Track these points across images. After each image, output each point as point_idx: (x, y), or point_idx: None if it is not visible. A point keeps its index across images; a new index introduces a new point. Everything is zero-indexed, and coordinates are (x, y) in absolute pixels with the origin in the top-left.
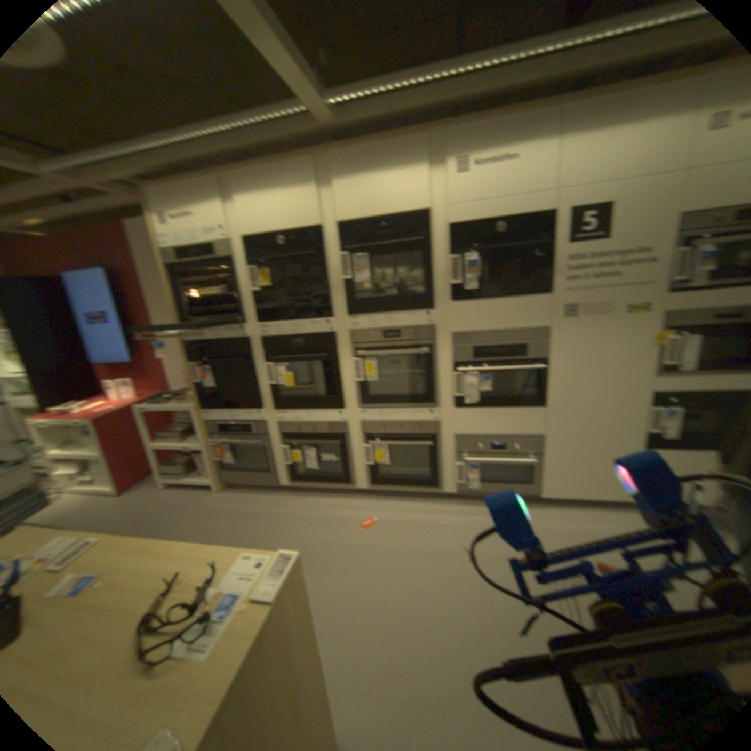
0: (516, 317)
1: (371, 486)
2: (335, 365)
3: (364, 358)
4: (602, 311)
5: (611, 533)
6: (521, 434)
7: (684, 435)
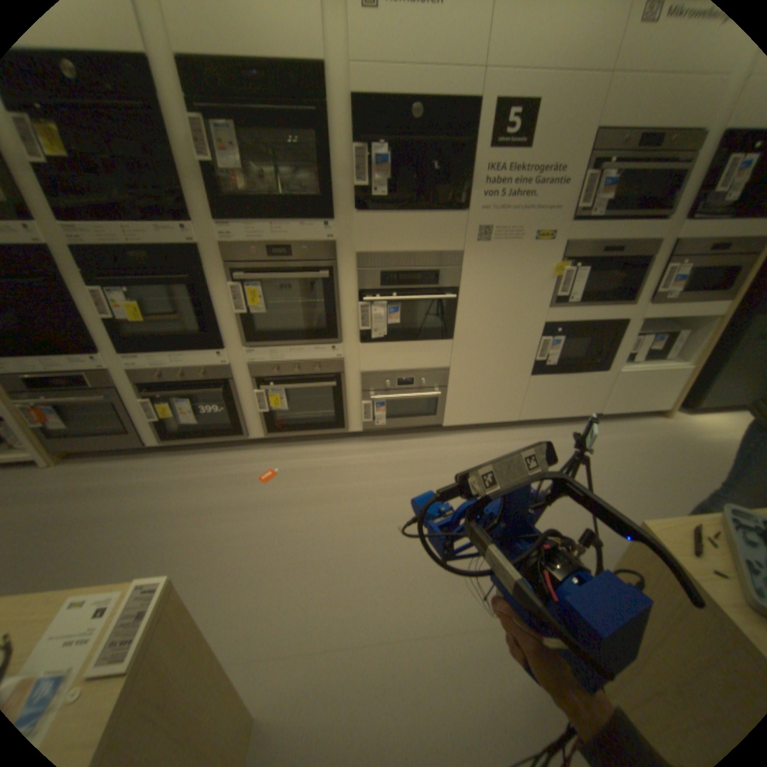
0: (430, 238)
1: (269, 435)
2: (205, 292)
3: (246, 283)
4: (514, 237)
5: (499, 451)
6: (429, 368)
7: (562, 362)
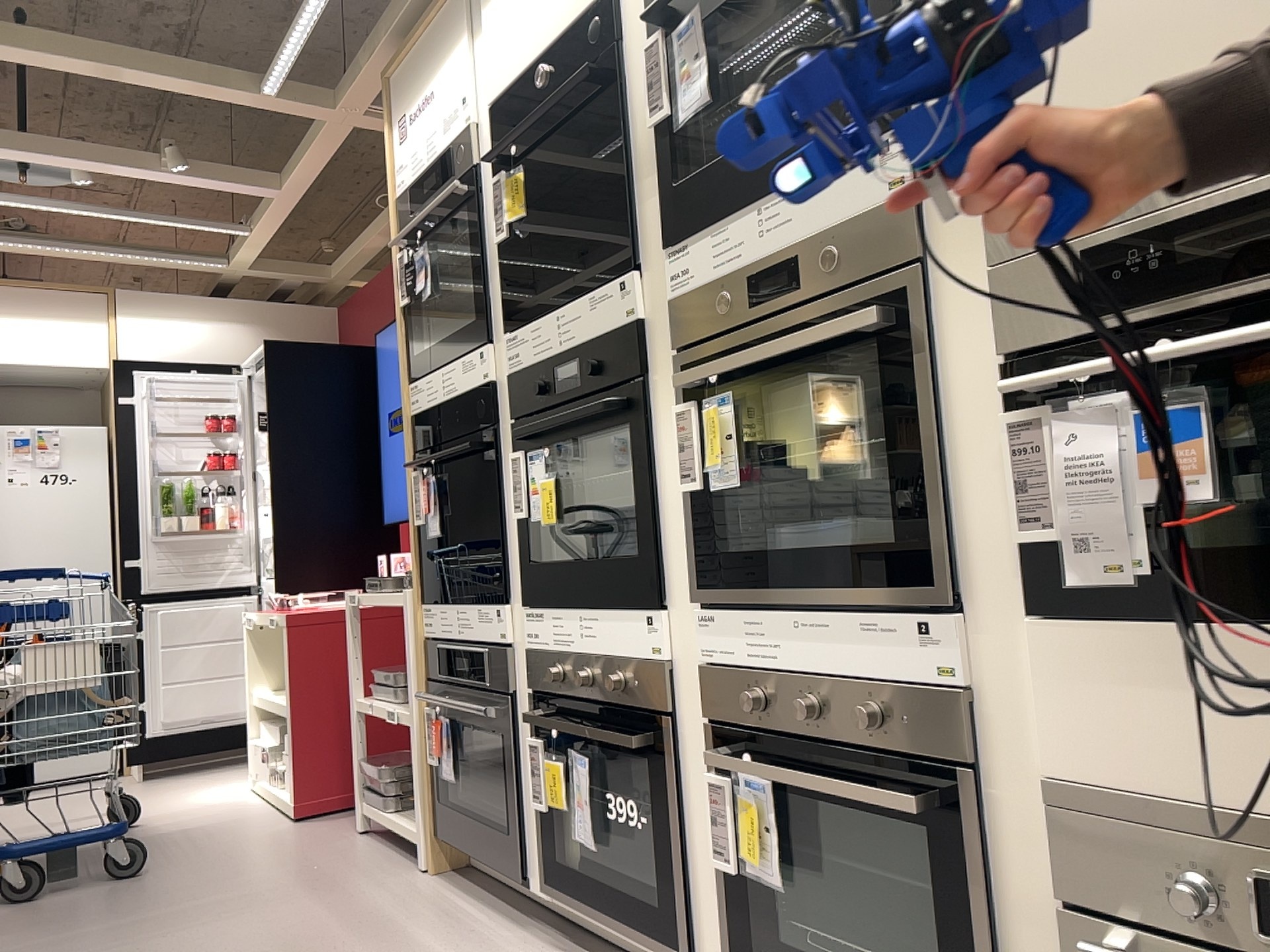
0: None
1: None
2: (642, 432)
3: (709, 394)
4: None
5: None
6: None
7: None
